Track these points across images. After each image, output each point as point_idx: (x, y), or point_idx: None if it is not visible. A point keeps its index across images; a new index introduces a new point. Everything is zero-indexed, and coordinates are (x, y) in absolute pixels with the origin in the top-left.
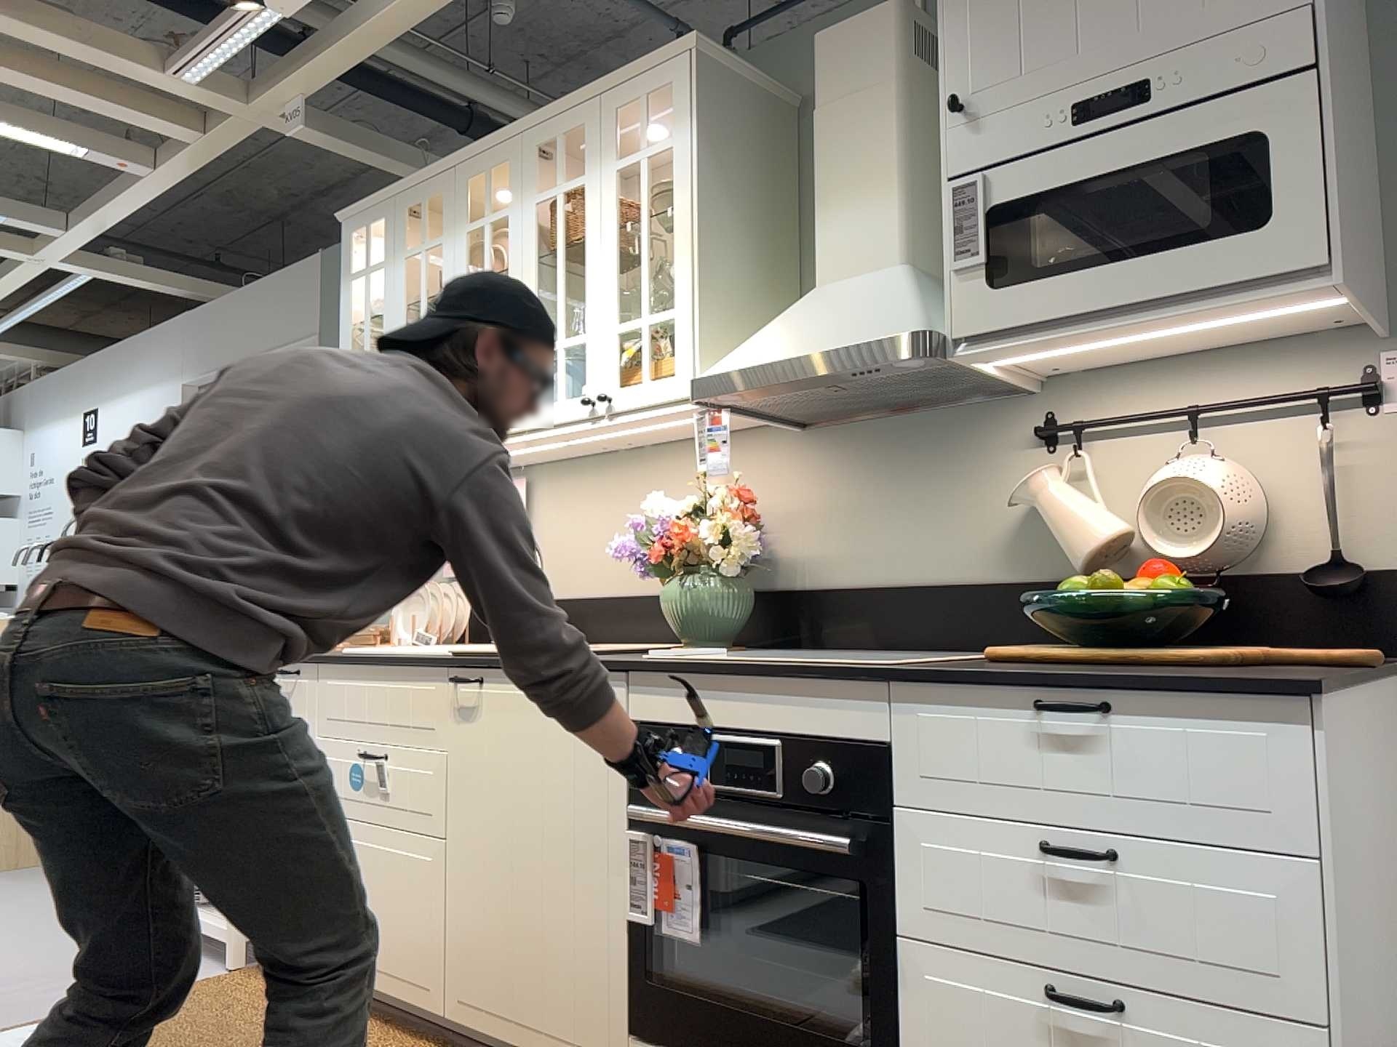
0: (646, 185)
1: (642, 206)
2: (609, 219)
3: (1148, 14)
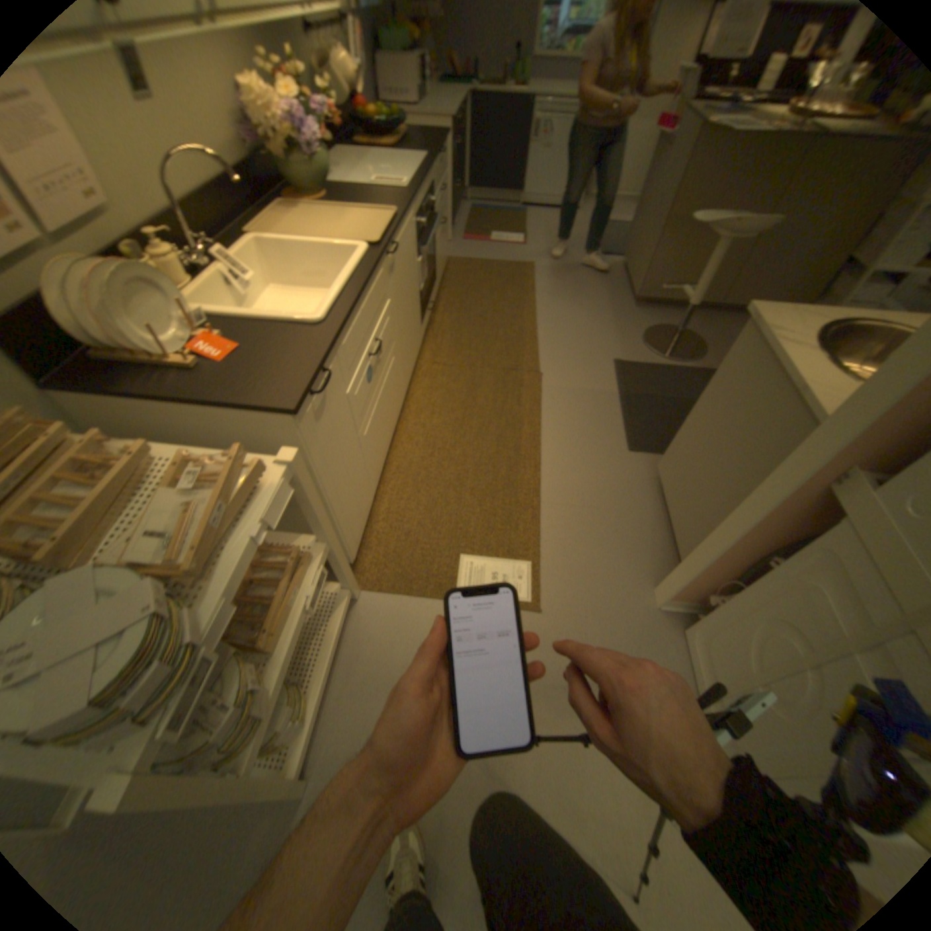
0: None
1: None
2: None
3: None
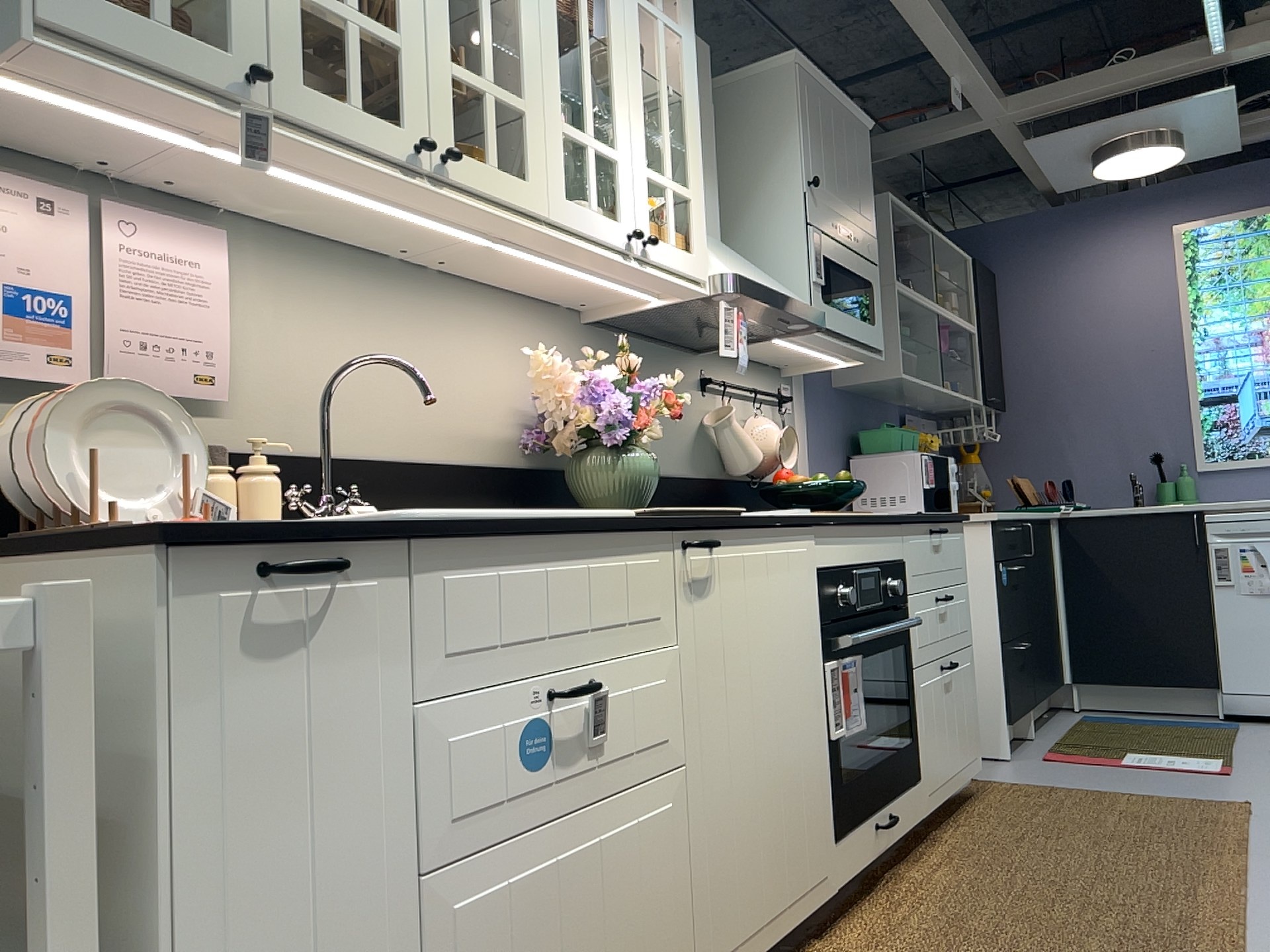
0: (665, 49)
1: (664, 68)
2: (636, 48)
3: (853, 202)
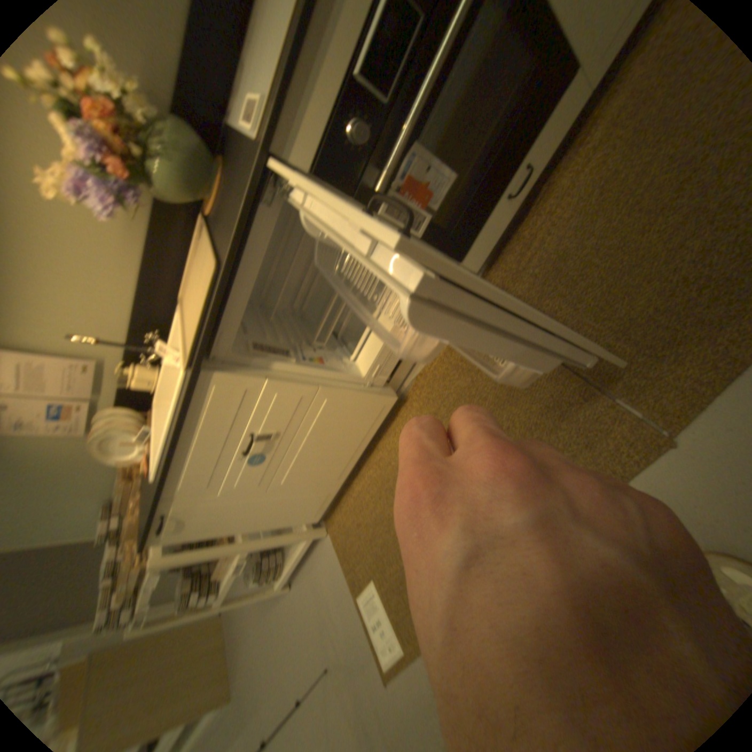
0: None
1: None
2: None
3: None
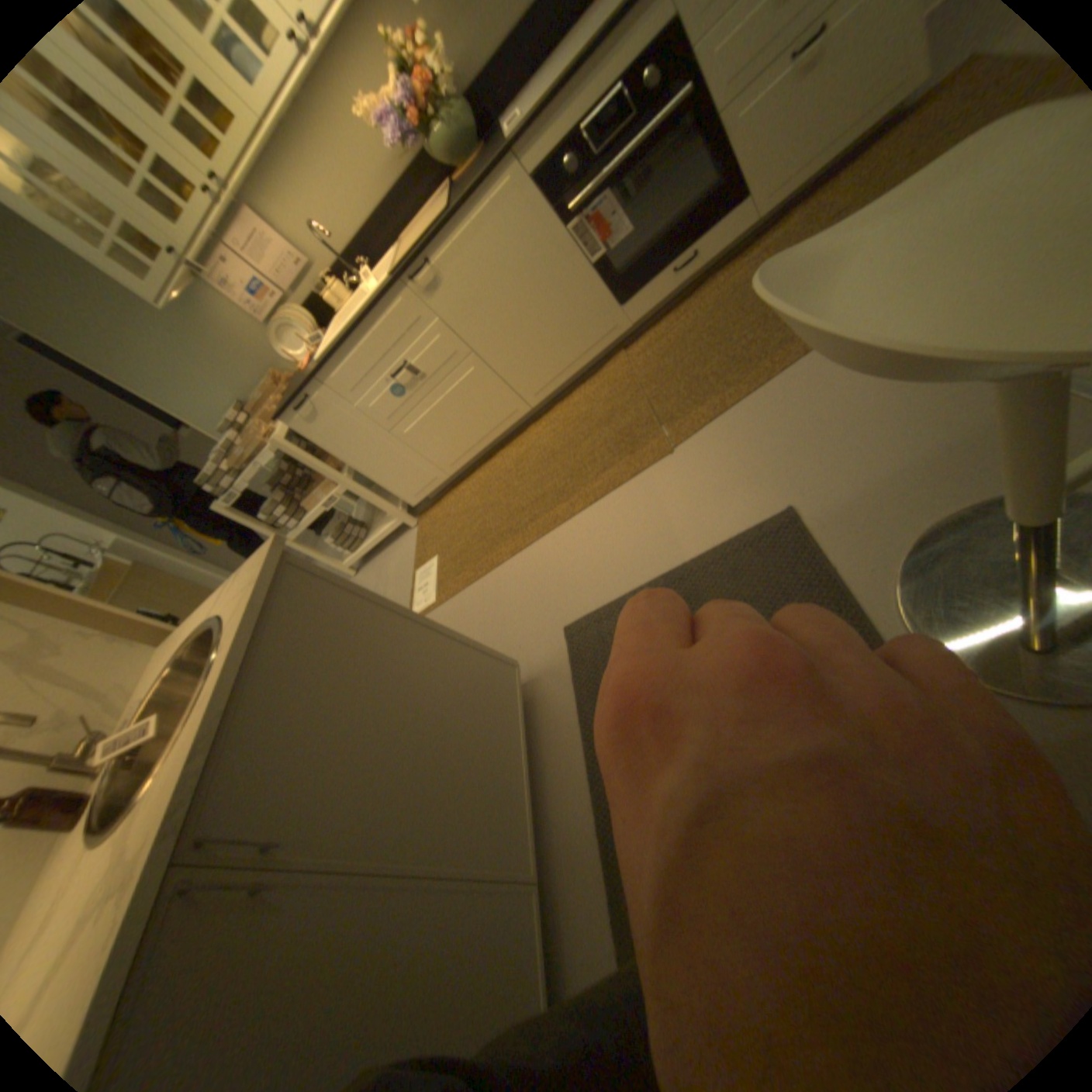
0: None
1: None
2: None
3: None
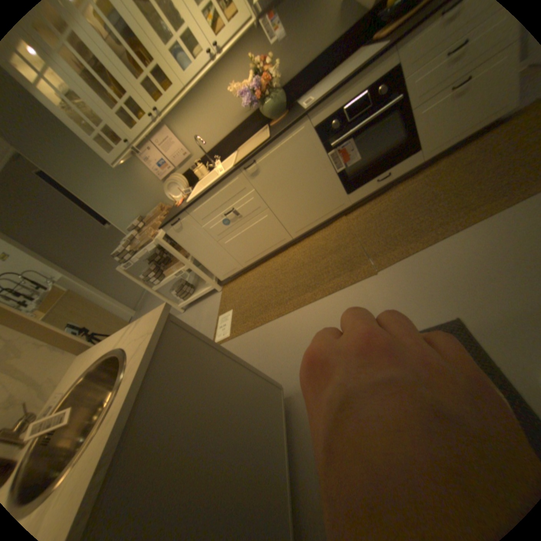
0: None
1: None
2: None
3: None
